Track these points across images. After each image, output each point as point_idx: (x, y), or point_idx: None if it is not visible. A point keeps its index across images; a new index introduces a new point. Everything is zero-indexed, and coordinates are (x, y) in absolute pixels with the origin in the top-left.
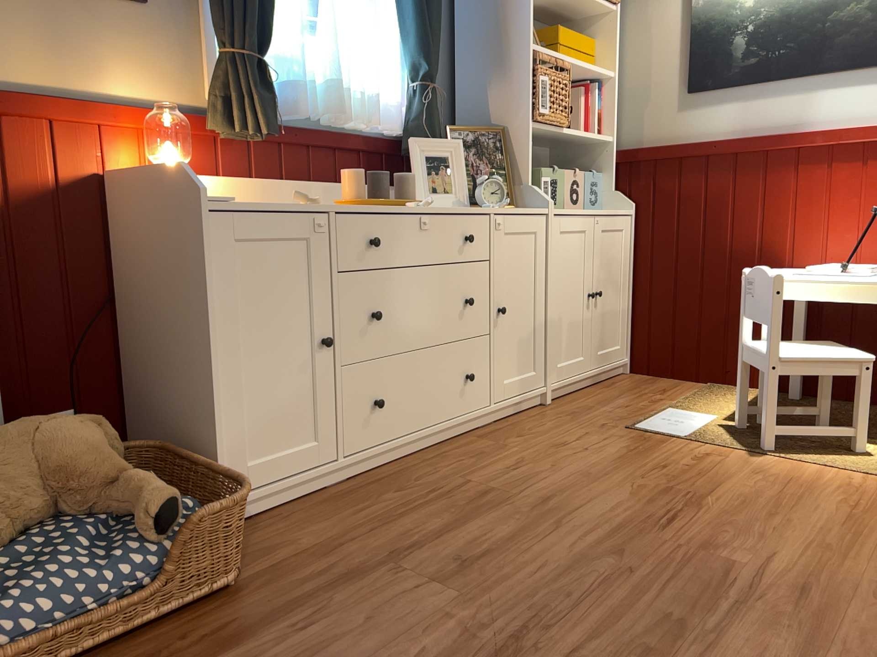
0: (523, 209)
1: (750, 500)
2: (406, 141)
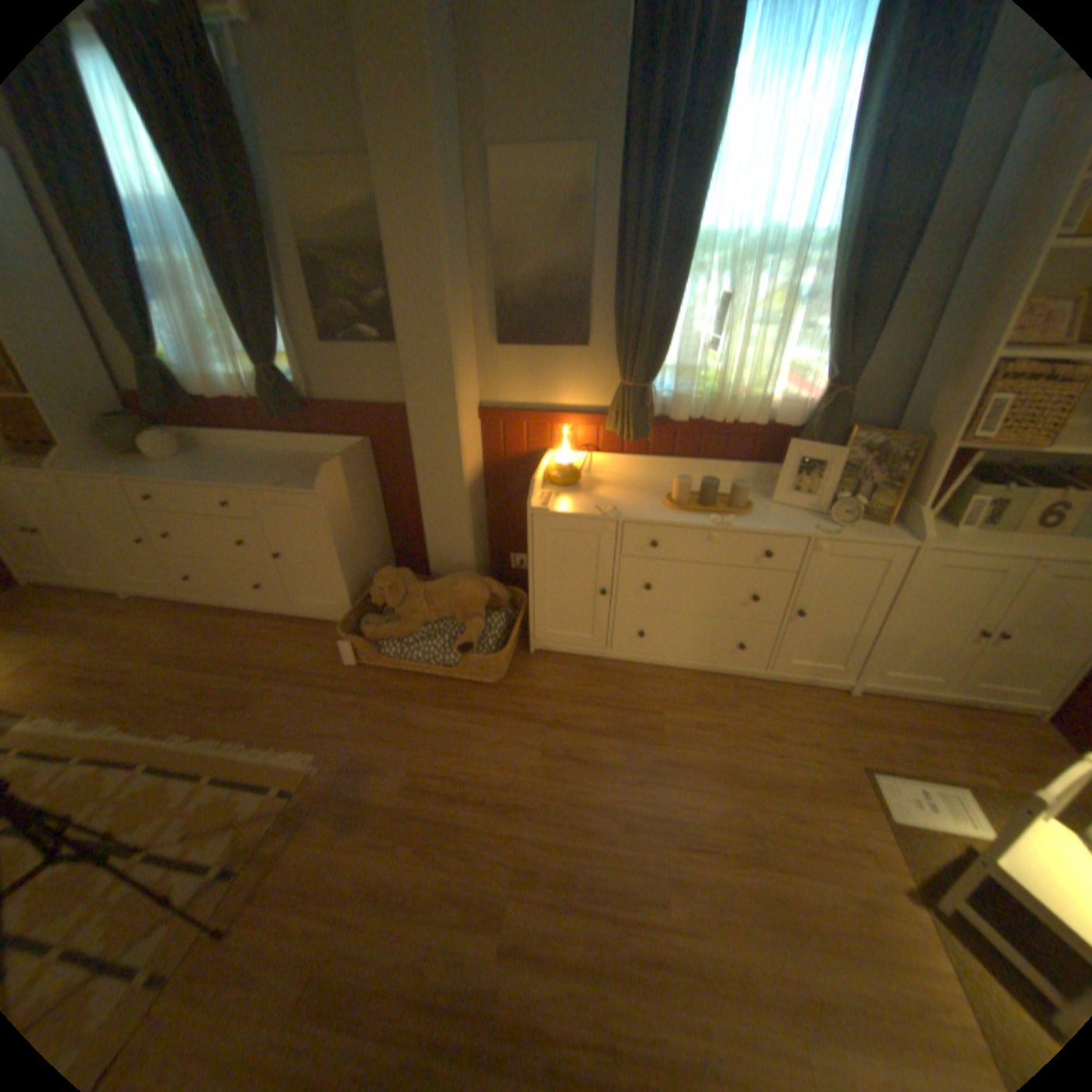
0: (889, 534)
1: (793, 909)
2: (803, 434)
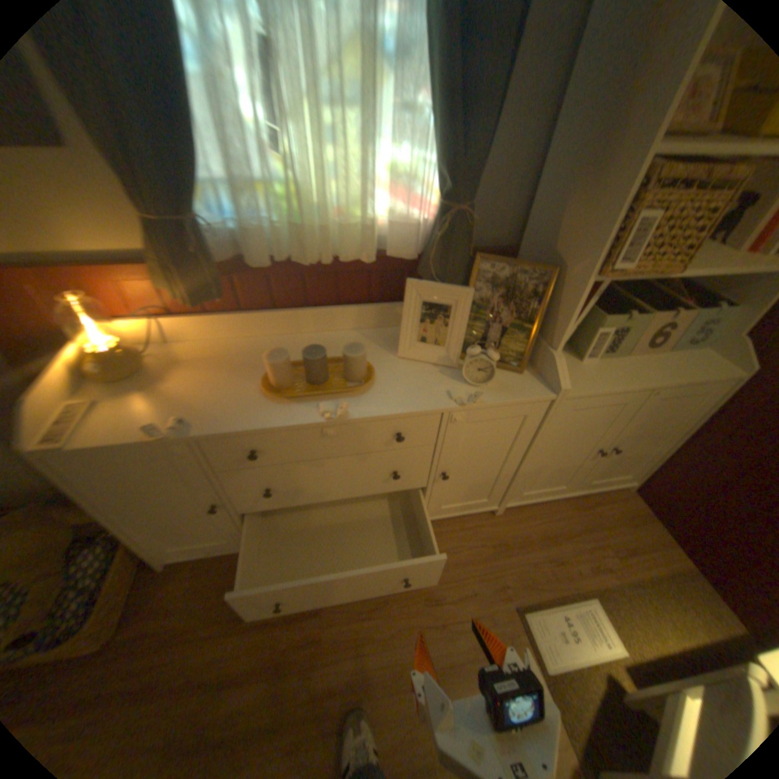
0: (524, 386)
1: None
2: (421, 267)
